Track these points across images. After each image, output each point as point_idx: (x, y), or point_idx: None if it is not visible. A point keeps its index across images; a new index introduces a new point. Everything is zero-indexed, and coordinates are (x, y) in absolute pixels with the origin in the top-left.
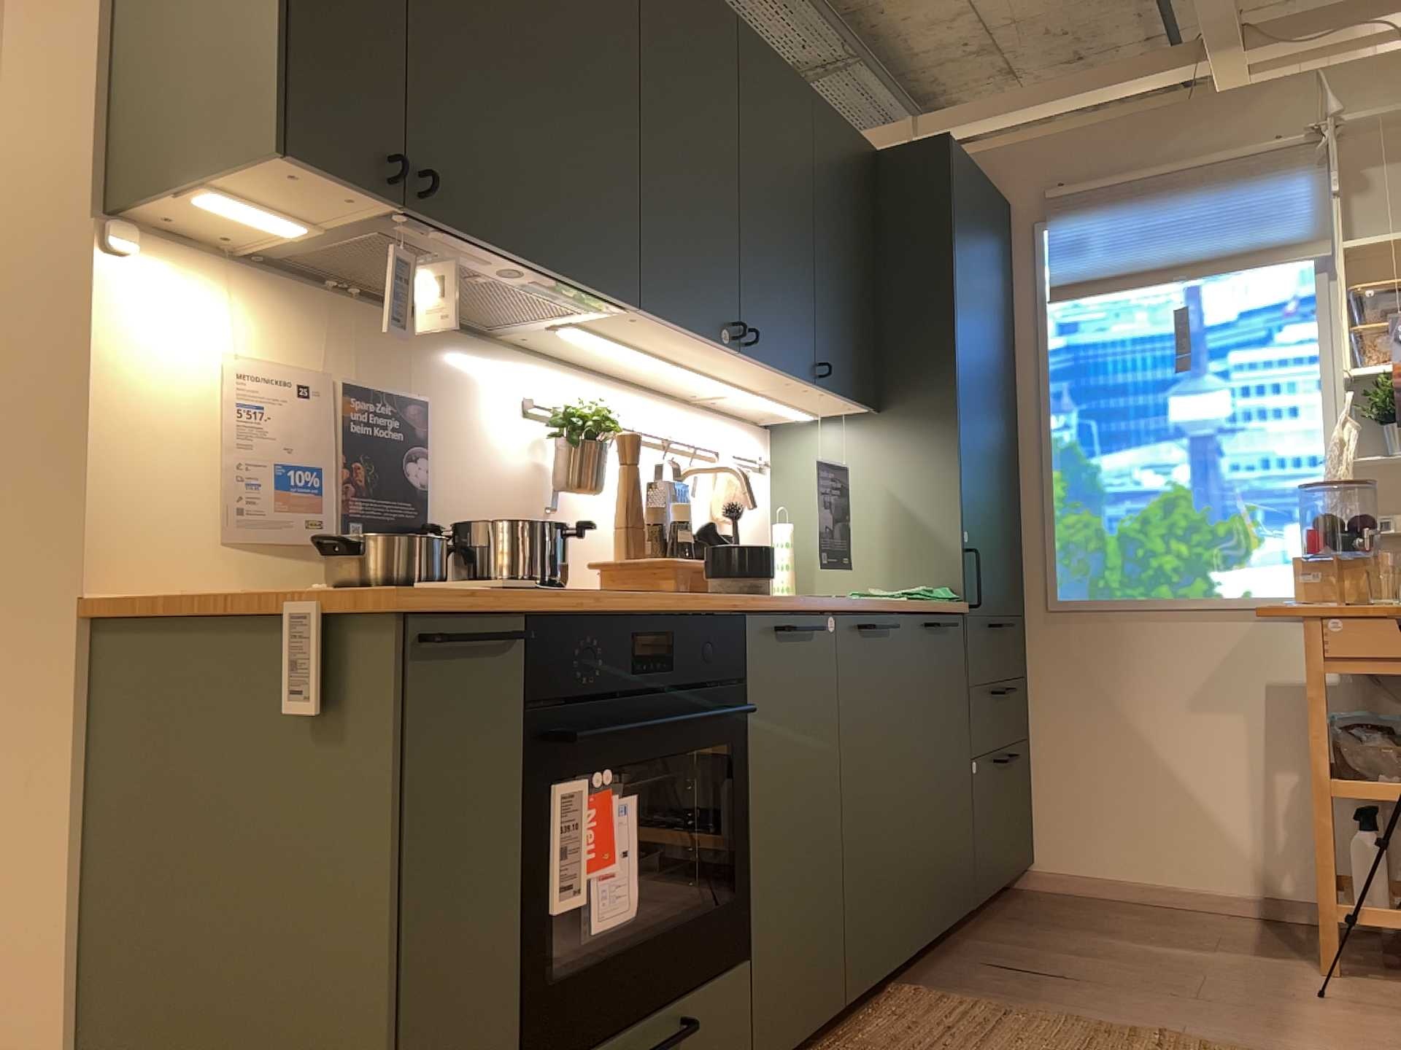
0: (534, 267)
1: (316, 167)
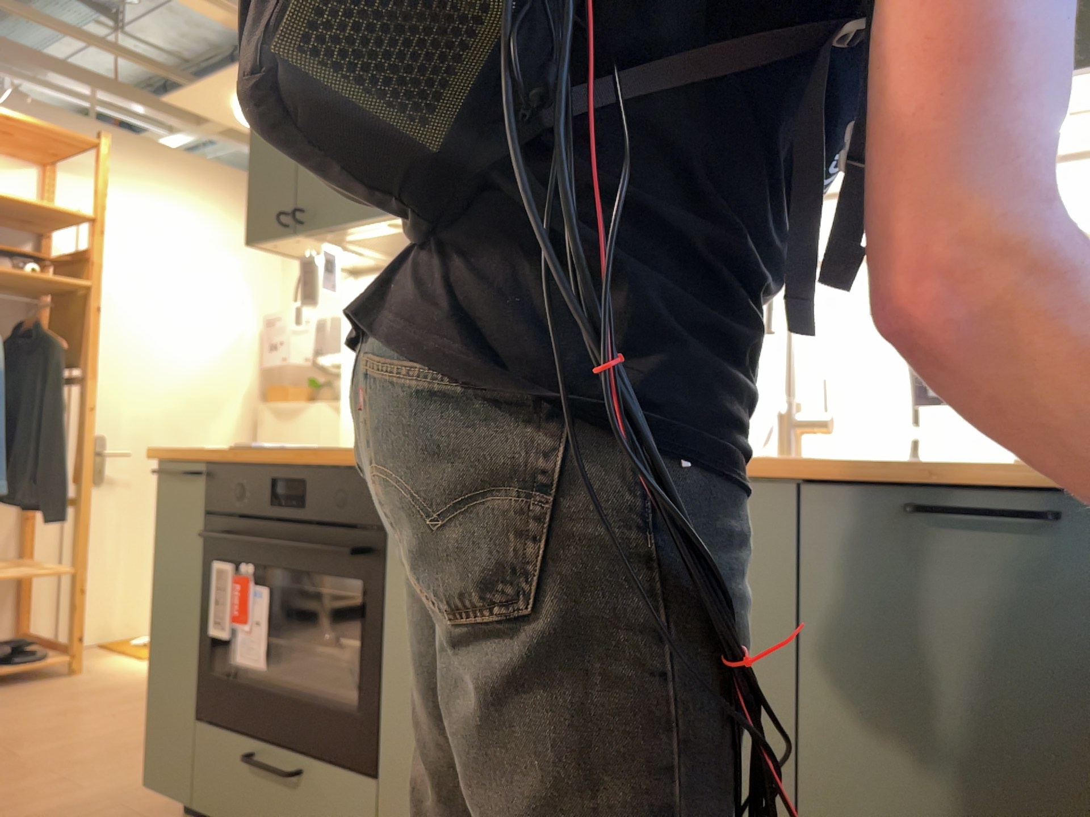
0: (386, 220)
1: (265, 241)
